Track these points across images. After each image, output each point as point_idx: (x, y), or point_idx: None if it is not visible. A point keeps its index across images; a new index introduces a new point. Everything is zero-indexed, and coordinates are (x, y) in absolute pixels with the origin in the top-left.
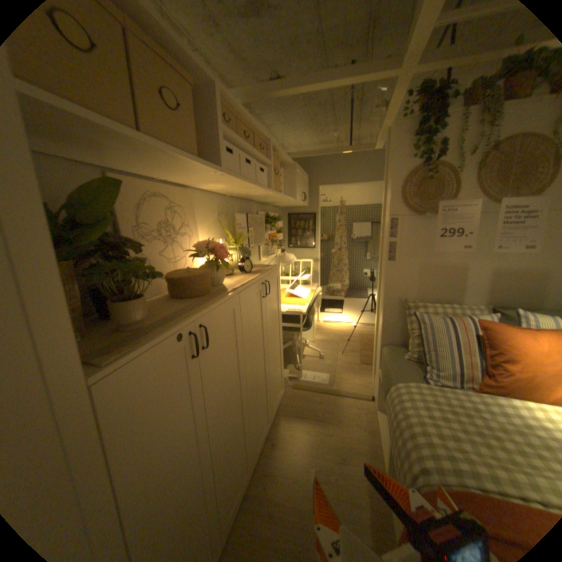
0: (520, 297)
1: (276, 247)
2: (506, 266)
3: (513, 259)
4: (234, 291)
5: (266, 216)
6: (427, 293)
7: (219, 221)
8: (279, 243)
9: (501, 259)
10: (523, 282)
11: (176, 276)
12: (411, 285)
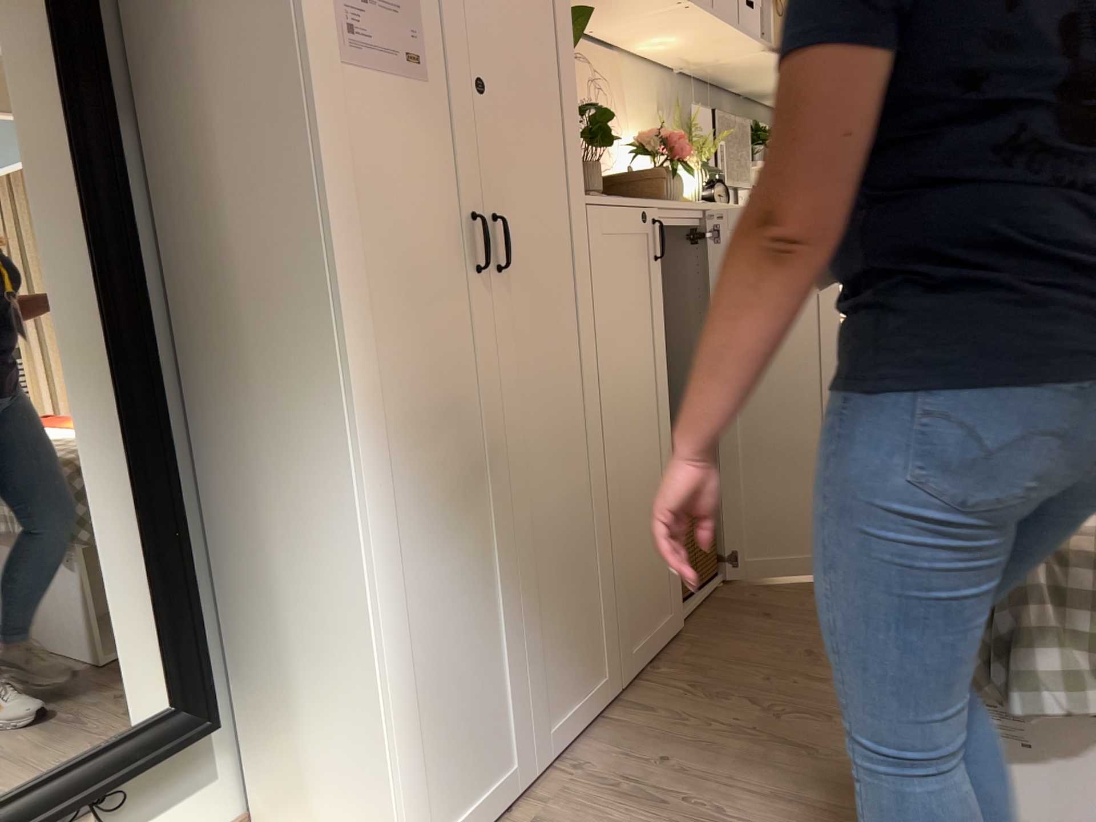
0: None
1: None
2: None
3: None
4: (705, 202)
5: (753, 130)
6: None
7: (662, 117)
8: None
9: None
10: None
11: (616, 172)
12: None
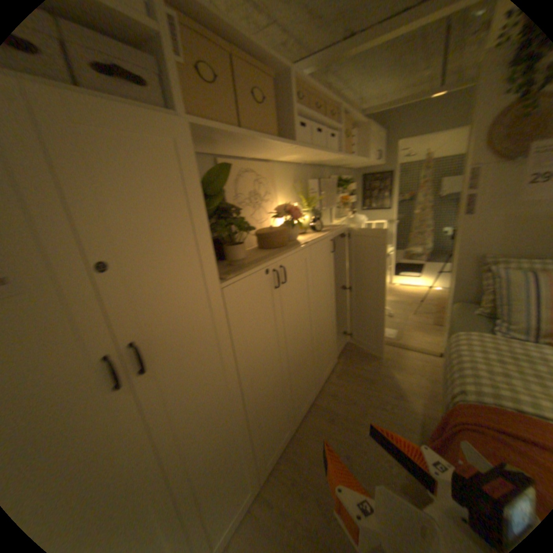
0: None
1: (349, 210)
2: None
3: None
4: (306, 244)
5: (339, 180)
6: (513, 248)
7: (295, 188)
8: (352, 205)
9: None
10: None
11: (263, 233)
12: (493, 240)
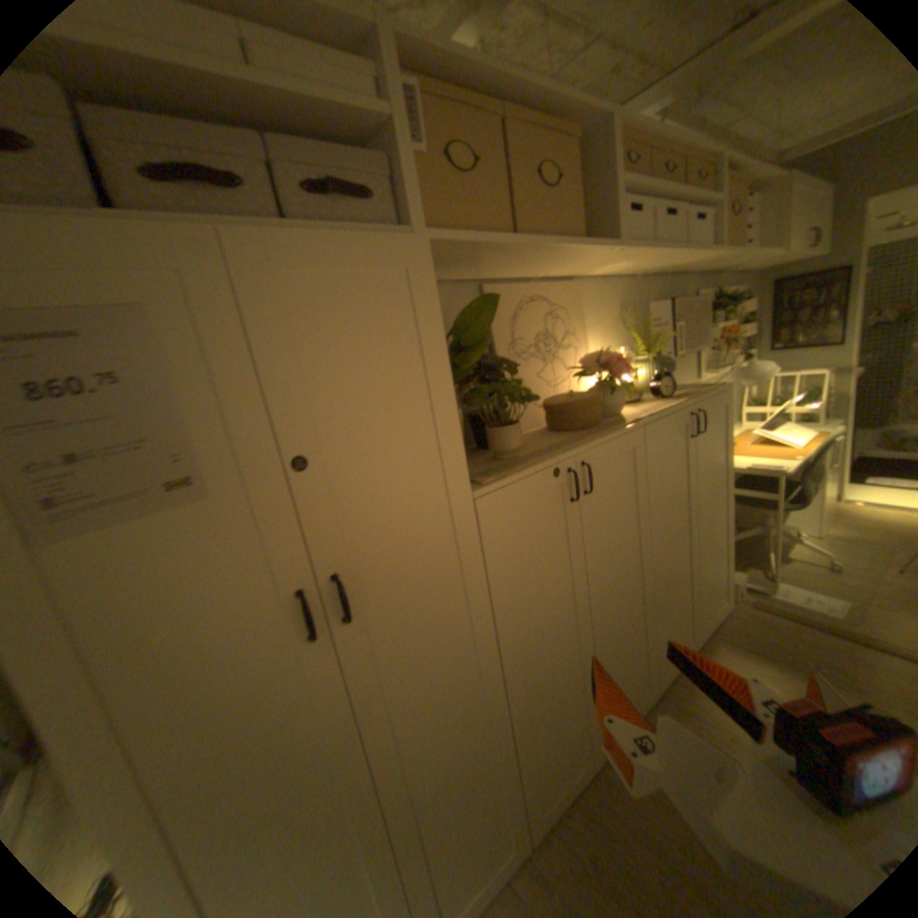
0: None
1: (738, 352)
2: None
3: None
4: (635, 424)
5: (716, 297)
6: None
7: (621, 320)
8: (746, 344)
9: None
10: None
11: (555, 403)
12: None
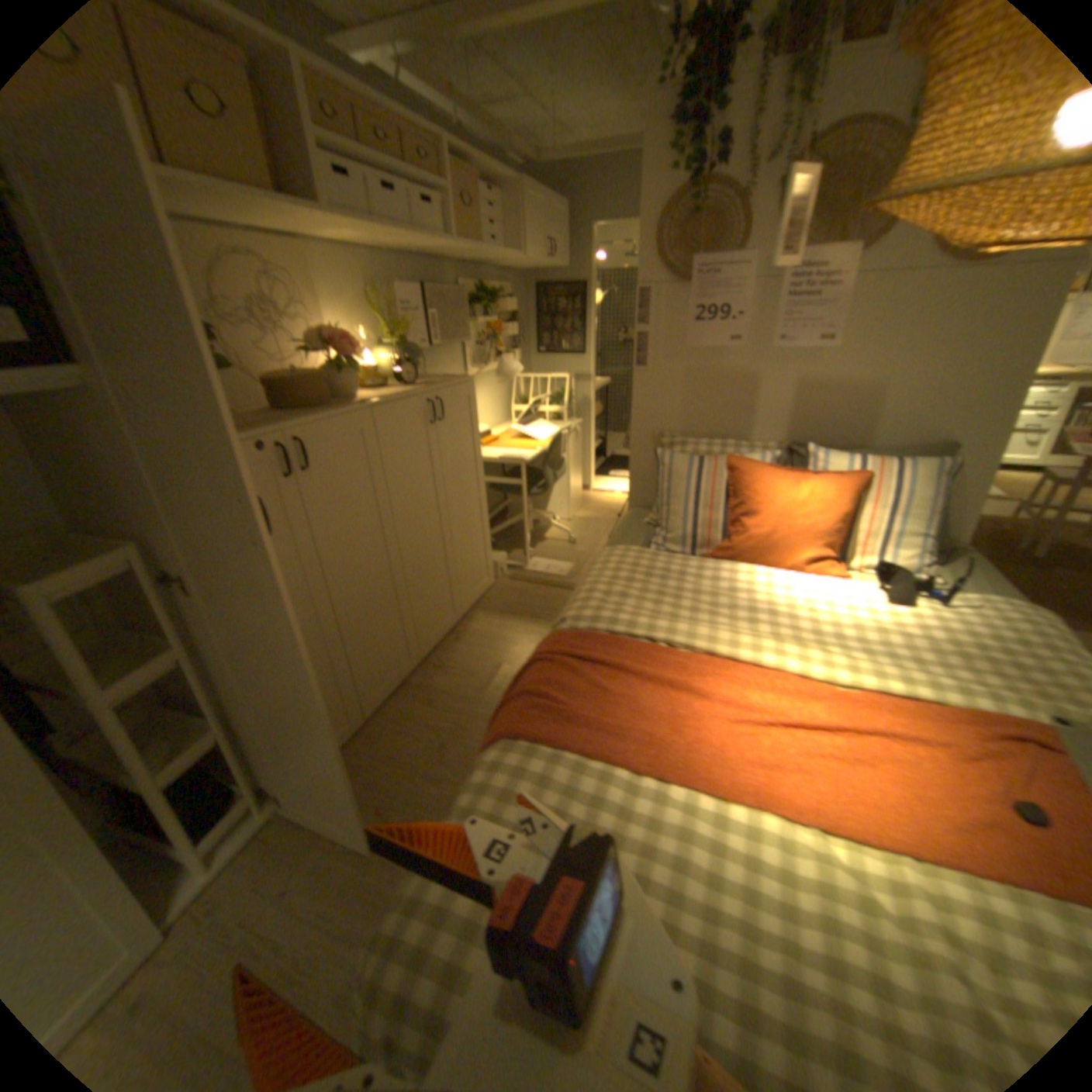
0: (837, 428)
1: (506, 351)
2: (819, 375)
3: (830, 362)
4: (361, 404)
5: (478, 290)
6: (697, 422)
7: (365, 297)
8: (514, 343)
9: (813, 362)
10: (844, 402)
11: (273, 378)
12: (673, 409)
